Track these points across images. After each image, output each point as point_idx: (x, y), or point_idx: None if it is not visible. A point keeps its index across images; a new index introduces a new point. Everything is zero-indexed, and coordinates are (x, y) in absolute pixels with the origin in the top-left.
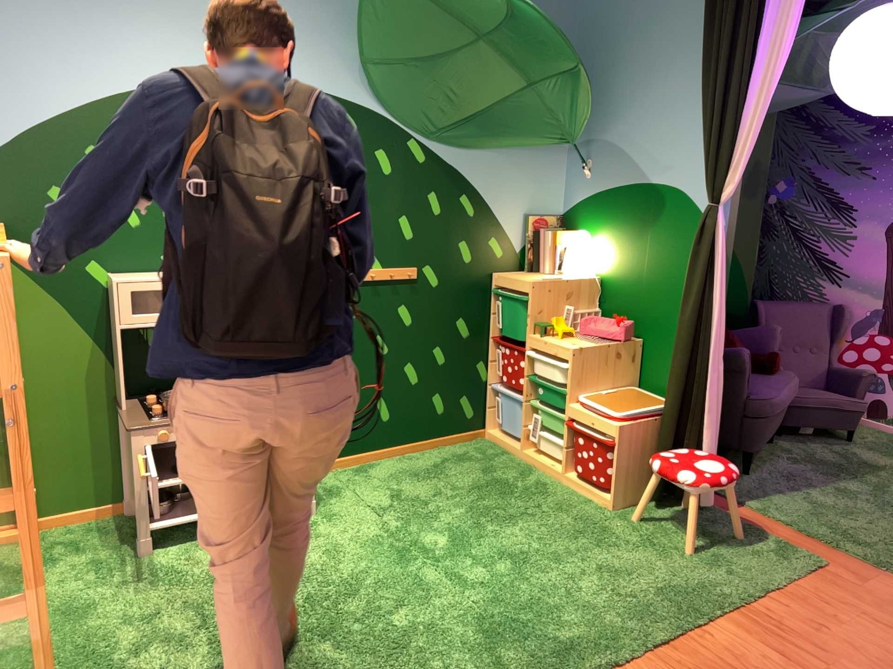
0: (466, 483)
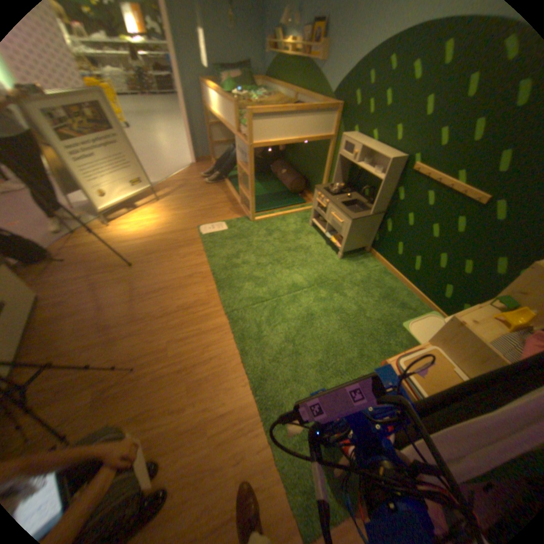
0: (382, 317)
